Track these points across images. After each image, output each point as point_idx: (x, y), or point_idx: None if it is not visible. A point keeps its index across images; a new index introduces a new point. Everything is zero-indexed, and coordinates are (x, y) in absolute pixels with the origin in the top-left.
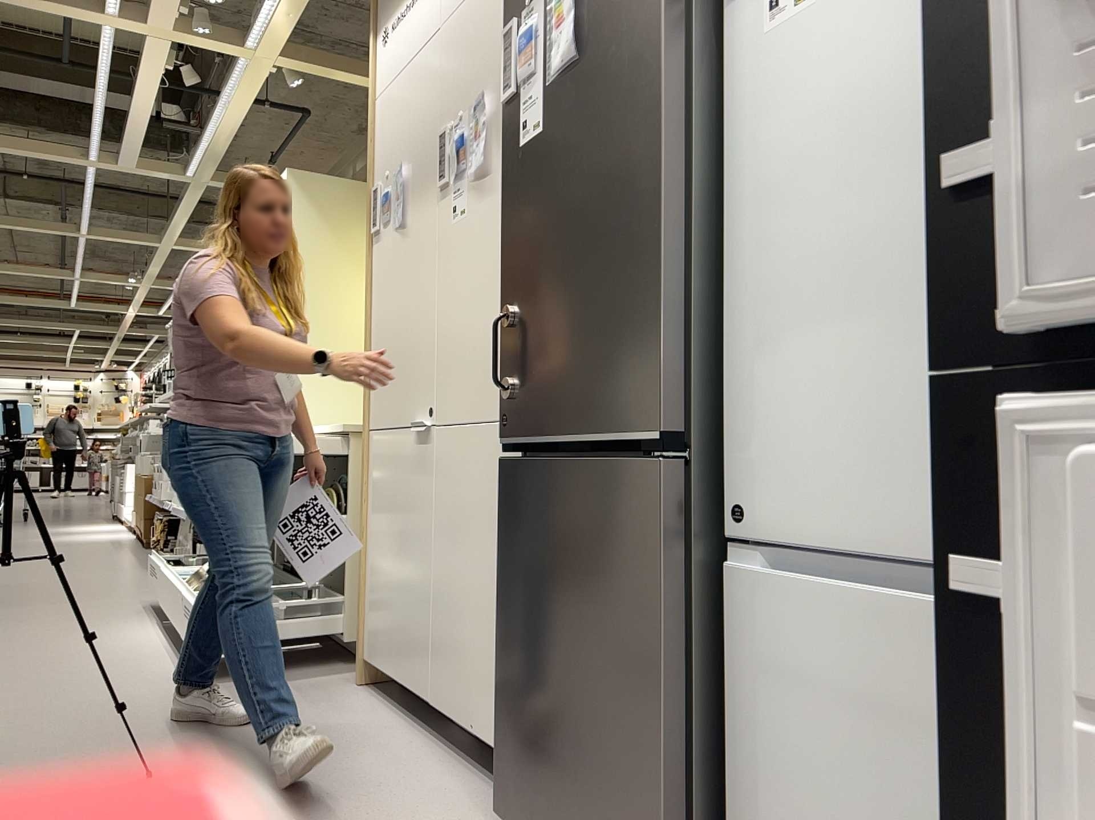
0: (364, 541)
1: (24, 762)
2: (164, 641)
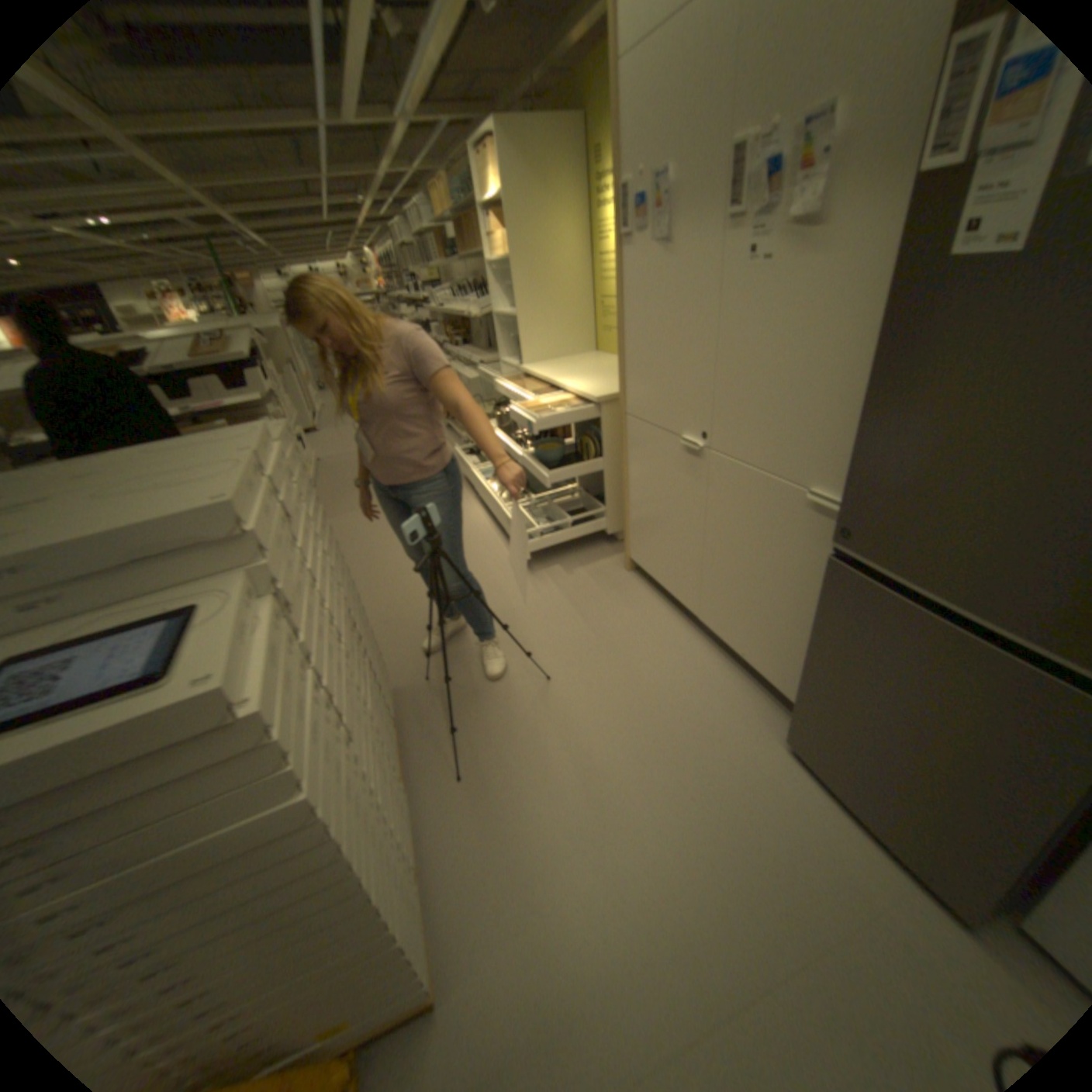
0: (626, 489)
1: (471, 657)
2: (488, 520)
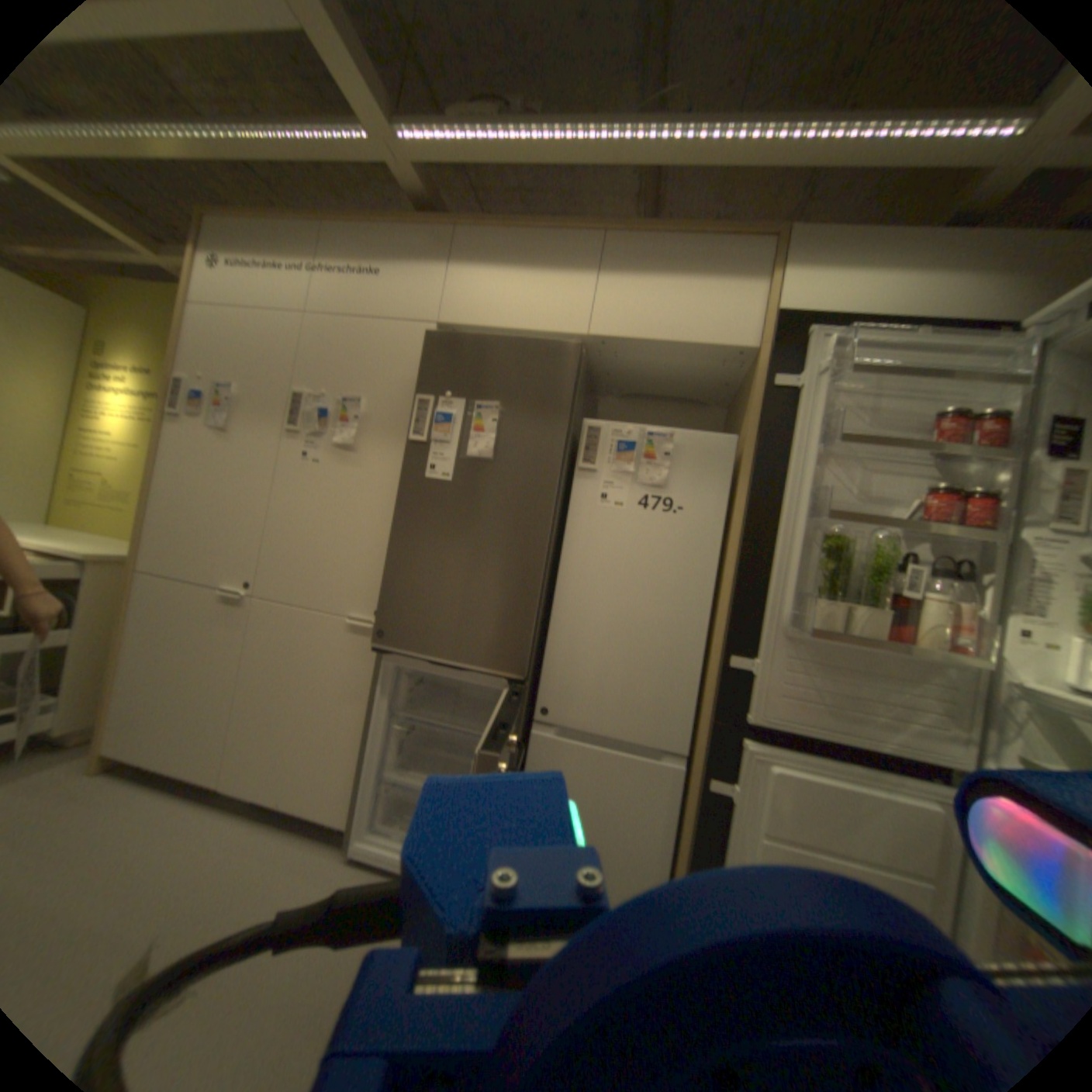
0: (116, 664)
1: None
2: None
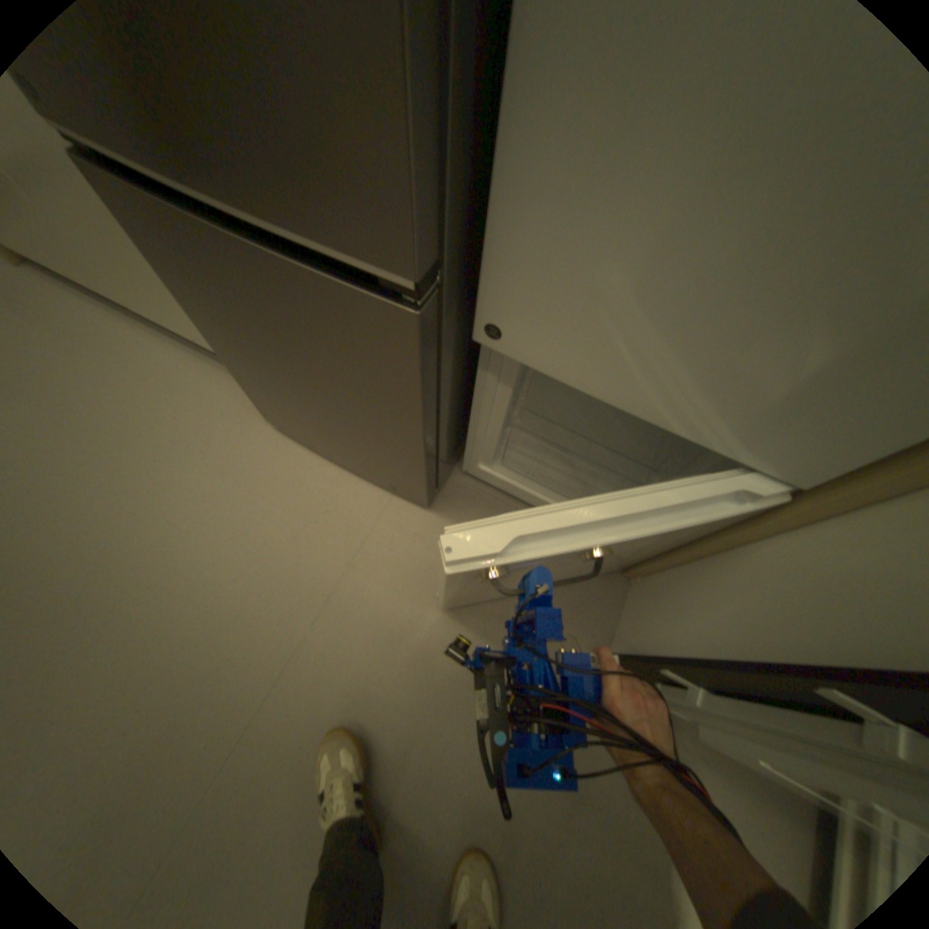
0: None
1: None
2: None
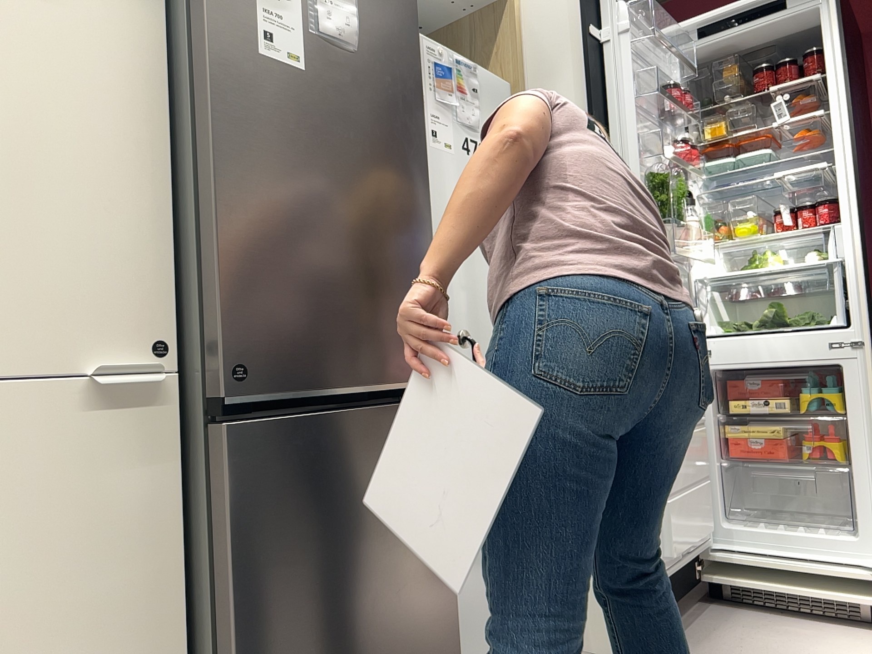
0: None
1: None
2: None
